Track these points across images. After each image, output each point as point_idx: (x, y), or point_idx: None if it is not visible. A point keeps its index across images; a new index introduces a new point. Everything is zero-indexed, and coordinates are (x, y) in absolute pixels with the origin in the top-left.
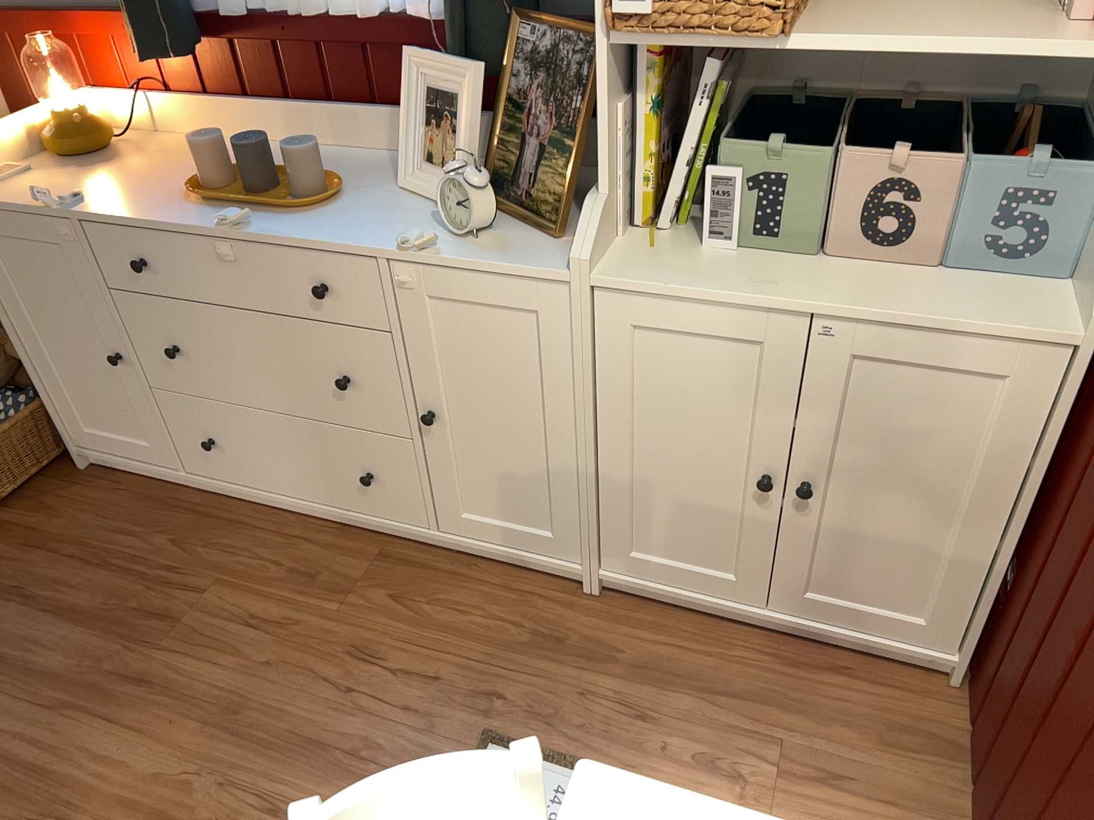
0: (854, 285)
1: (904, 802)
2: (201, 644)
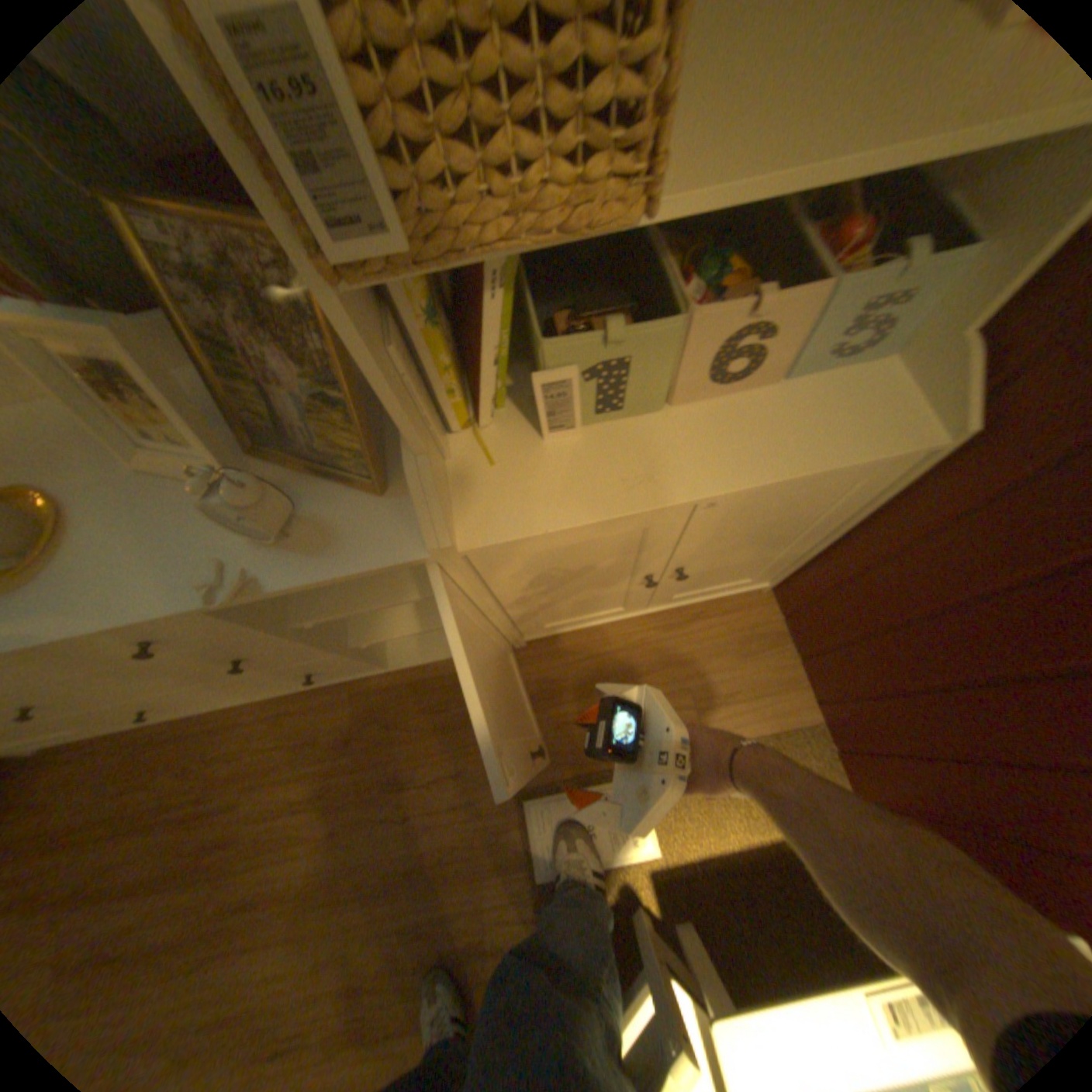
0: (725, 441)
1: (775, 696)
2: (264, 861)
